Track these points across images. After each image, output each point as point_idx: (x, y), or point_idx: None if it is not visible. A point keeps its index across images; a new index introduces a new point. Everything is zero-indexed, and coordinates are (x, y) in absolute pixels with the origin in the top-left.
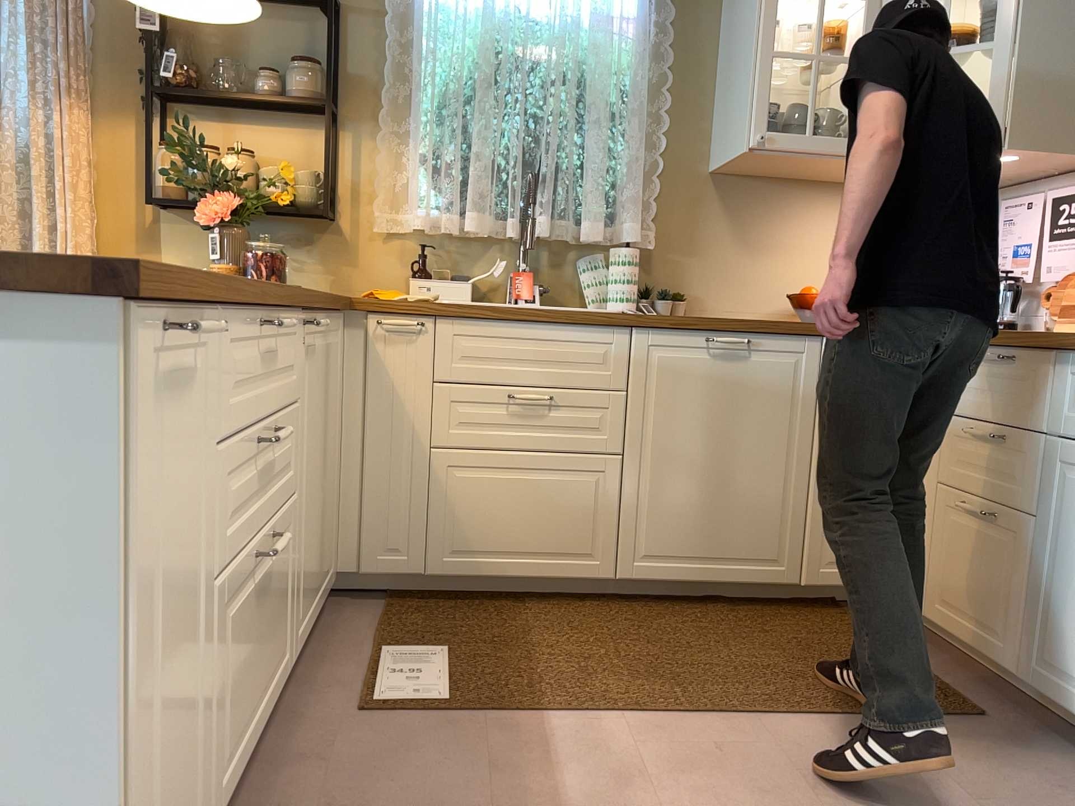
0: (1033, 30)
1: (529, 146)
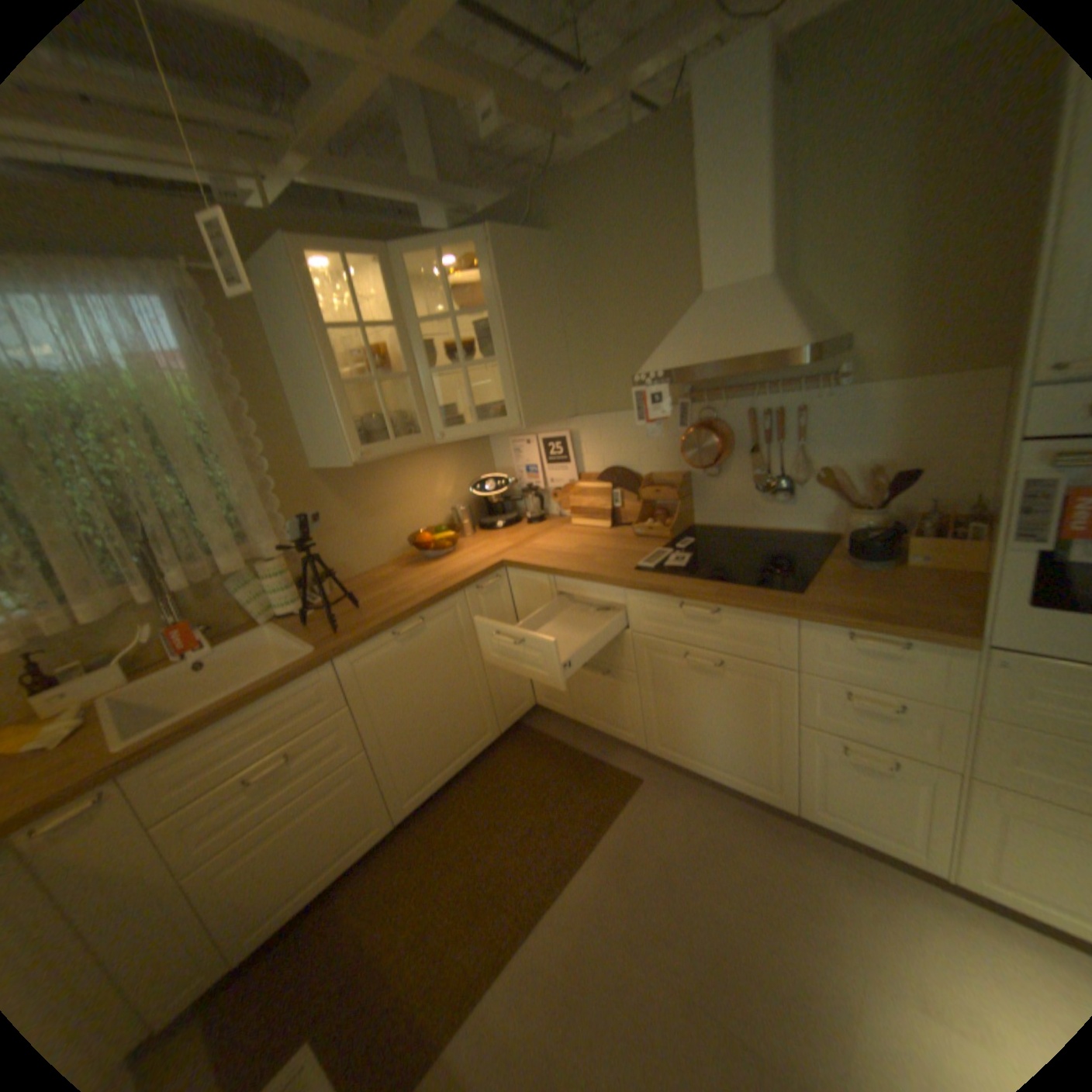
0: (515, 349)
1: (114, 510)
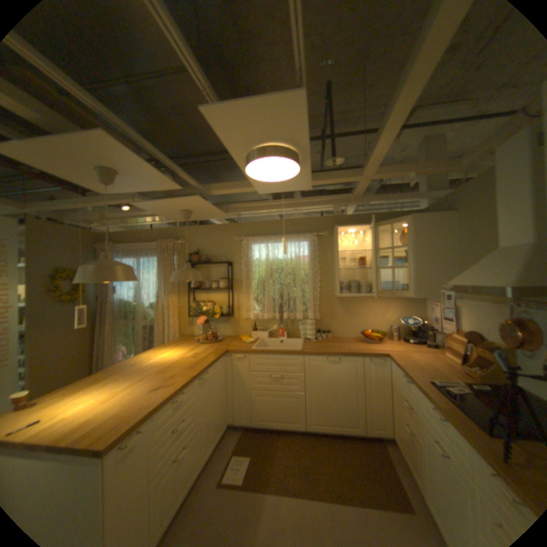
0: (420, 262)
1: (282, 292)
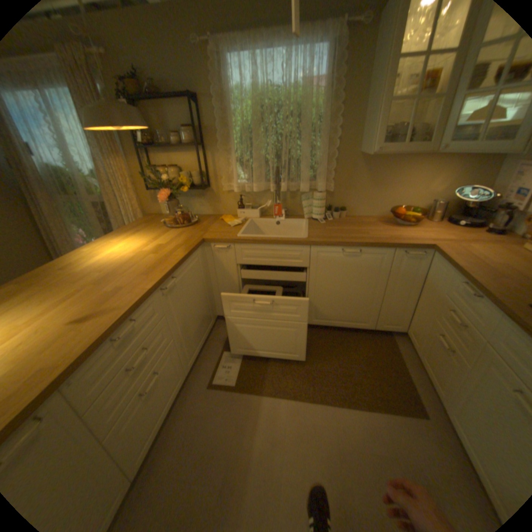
0: None
1: (278, 149)
